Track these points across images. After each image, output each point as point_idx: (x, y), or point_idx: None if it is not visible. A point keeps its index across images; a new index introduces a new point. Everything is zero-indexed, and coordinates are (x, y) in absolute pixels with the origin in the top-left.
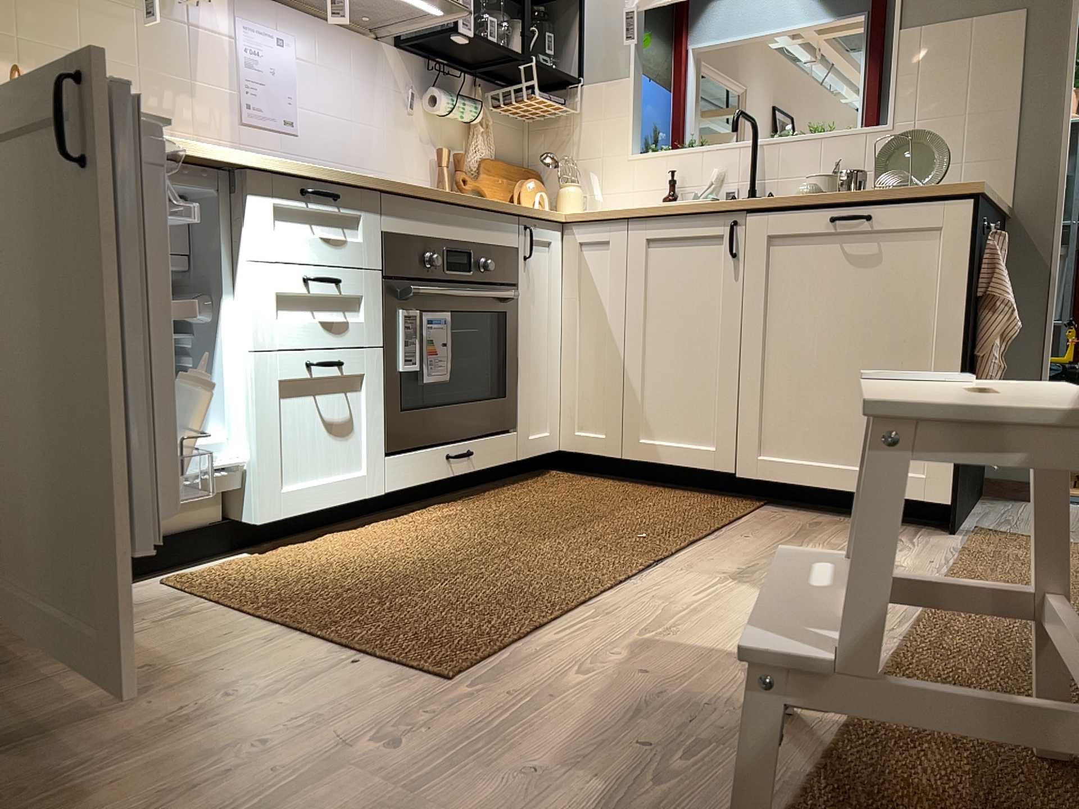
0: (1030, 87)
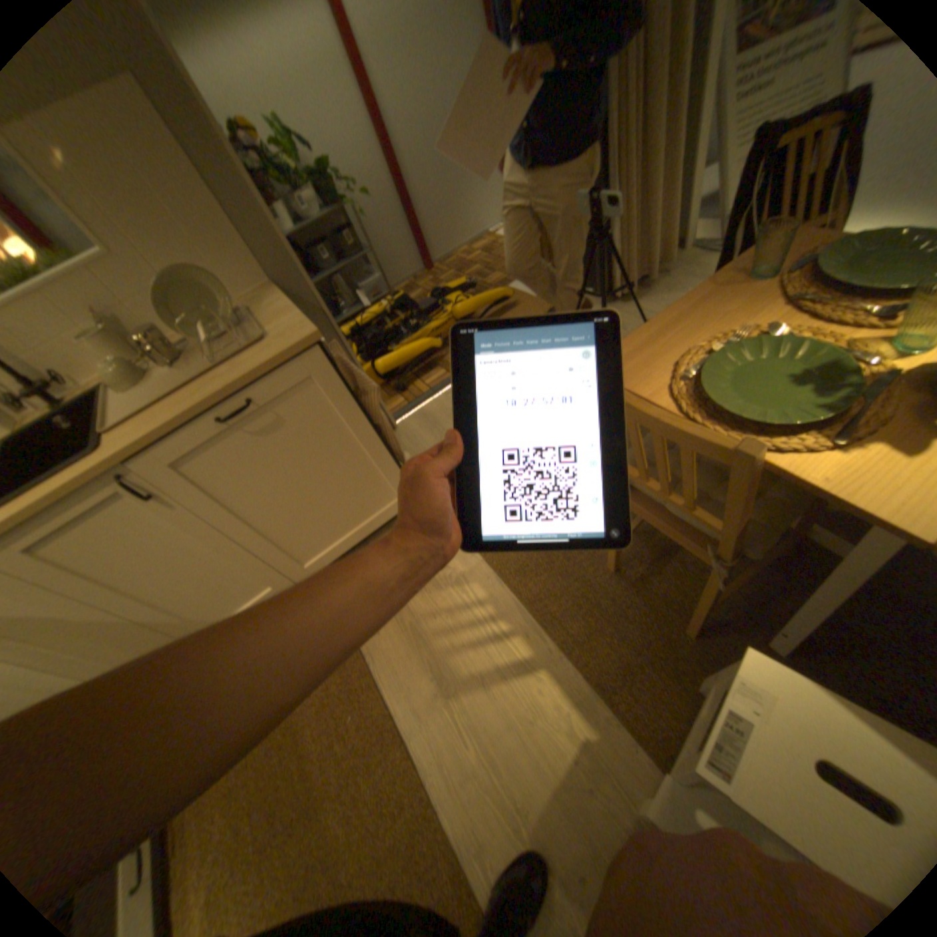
0: (206, 166)
